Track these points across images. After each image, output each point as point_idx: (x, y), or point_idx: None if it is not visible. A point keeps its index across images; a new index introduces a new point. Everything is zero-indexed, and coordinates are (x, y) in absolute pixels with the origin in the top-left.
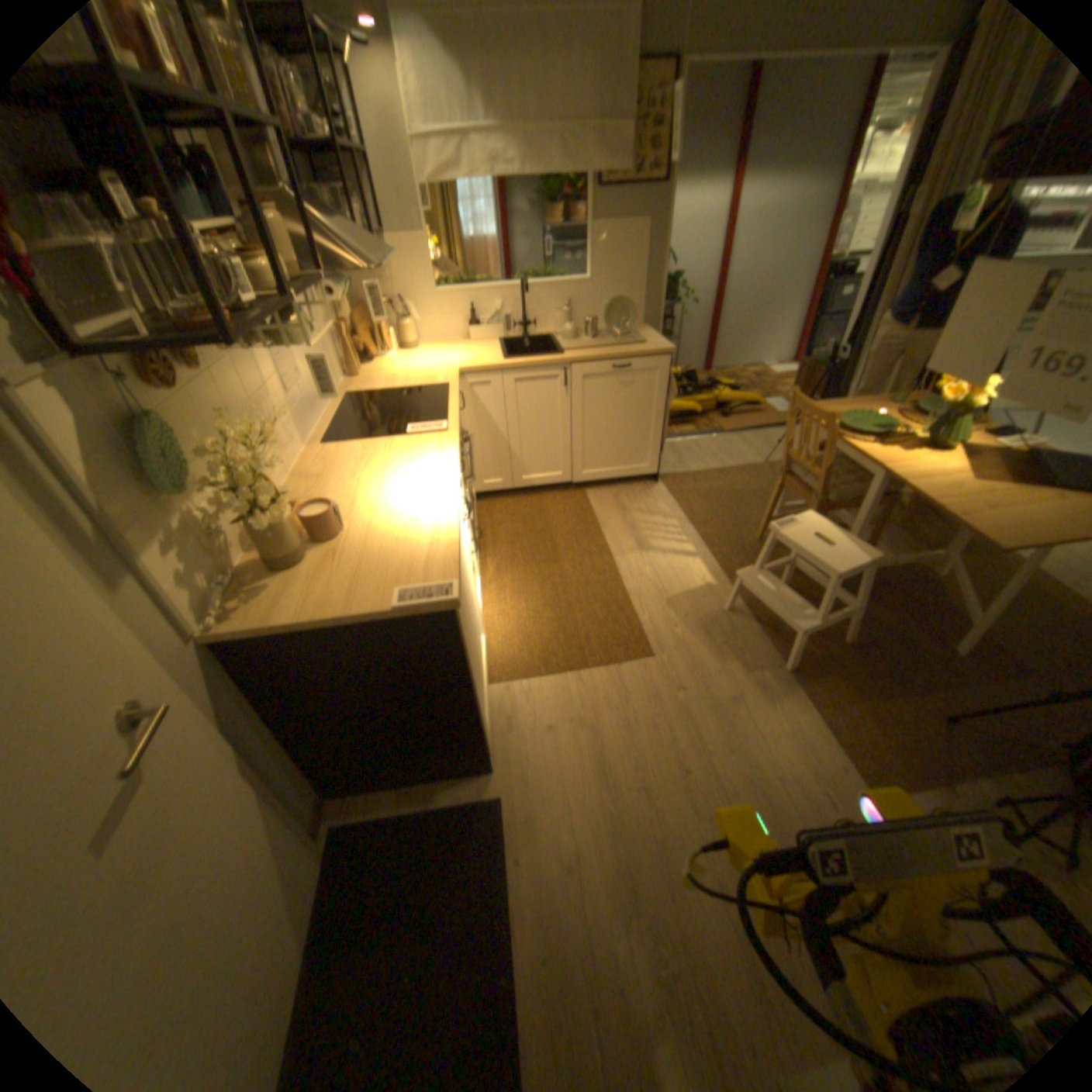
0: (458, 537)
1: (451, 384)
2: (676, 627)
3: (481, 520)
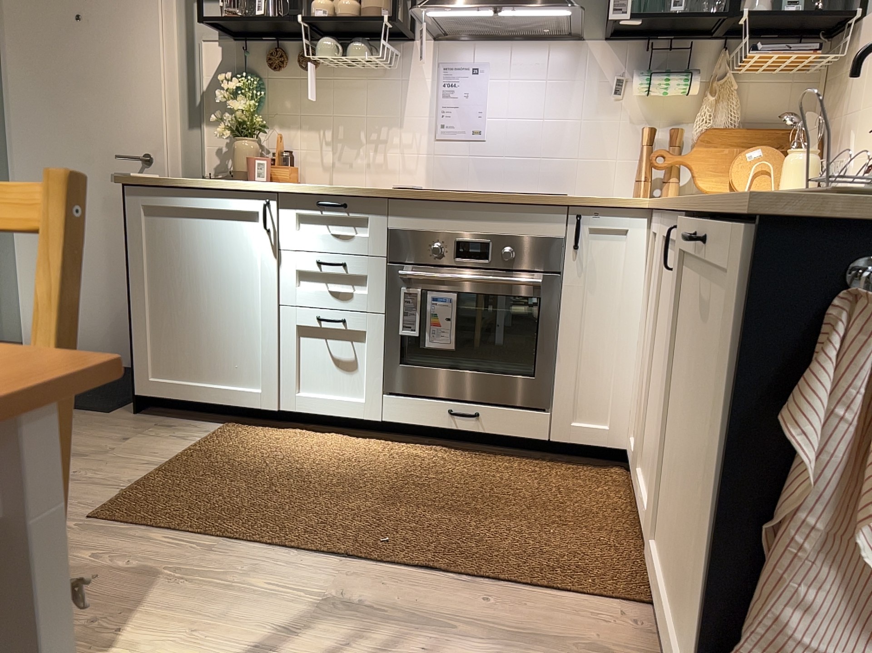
0: (181, 180)
1: (560, 196)
2: (93, 562)
3: (565, 471)
